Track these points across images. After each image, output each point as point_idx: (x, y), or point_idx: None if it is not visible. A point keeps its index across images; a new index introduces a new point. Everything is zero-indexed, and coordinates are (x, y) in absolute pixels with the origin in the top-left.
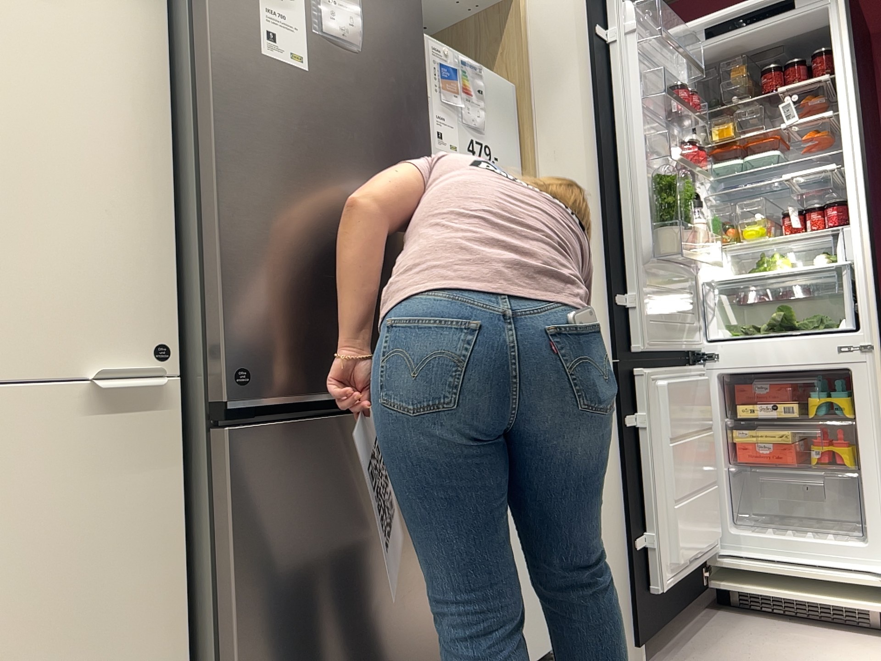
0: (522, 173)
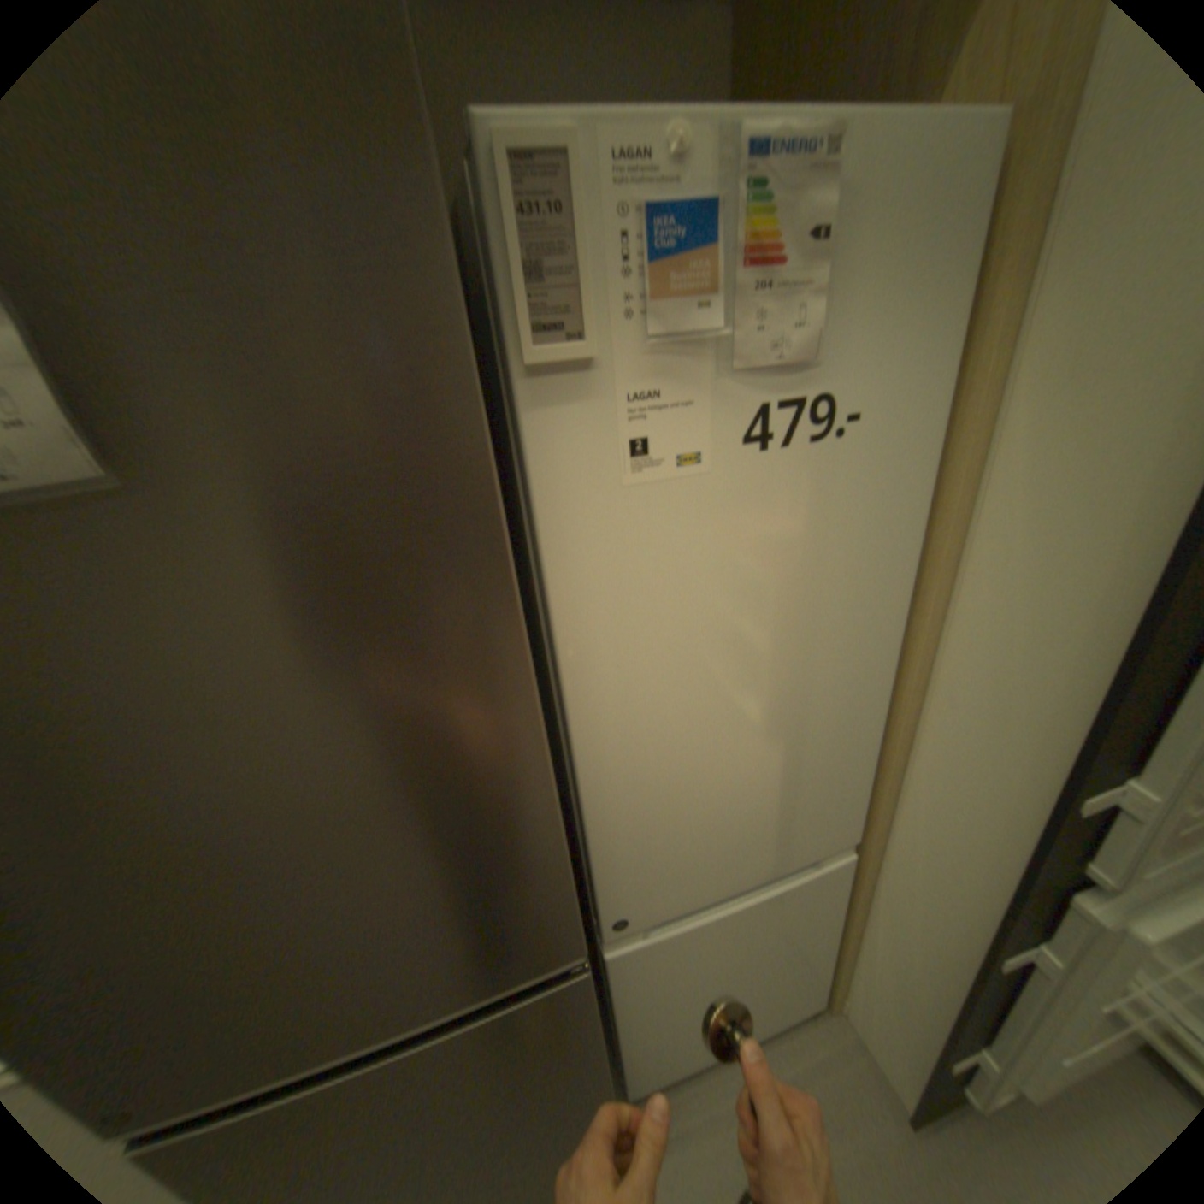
0: (955, 397)
